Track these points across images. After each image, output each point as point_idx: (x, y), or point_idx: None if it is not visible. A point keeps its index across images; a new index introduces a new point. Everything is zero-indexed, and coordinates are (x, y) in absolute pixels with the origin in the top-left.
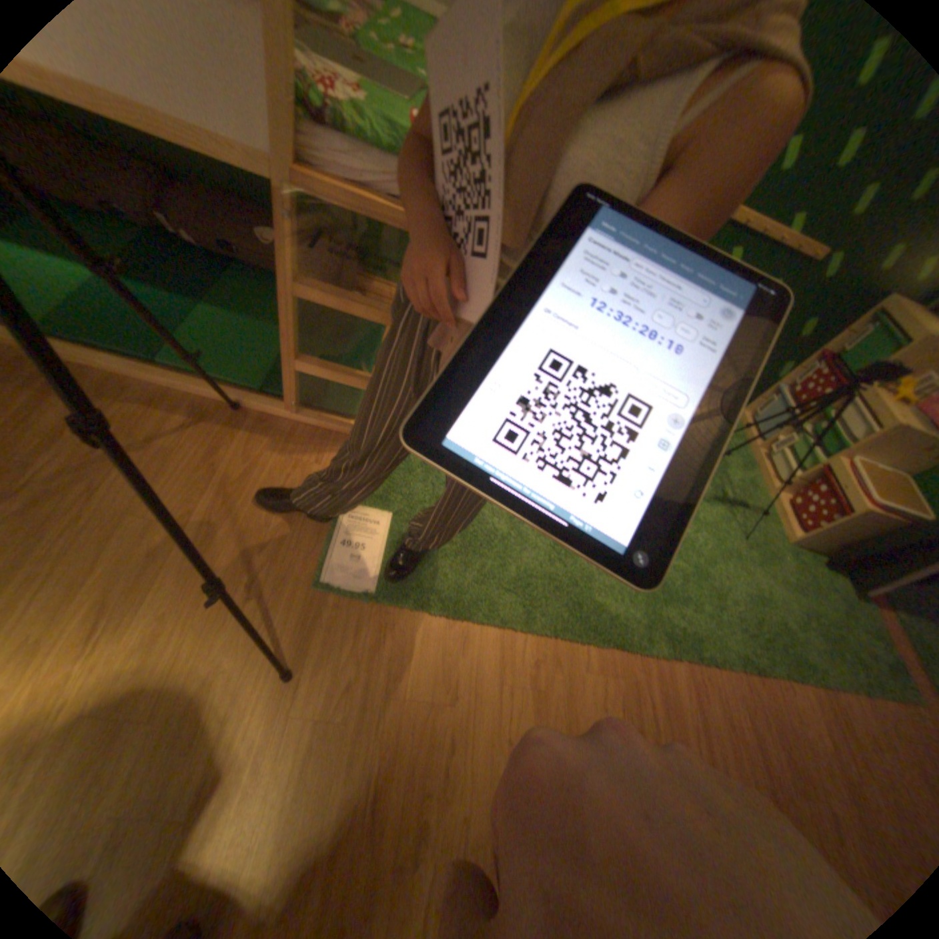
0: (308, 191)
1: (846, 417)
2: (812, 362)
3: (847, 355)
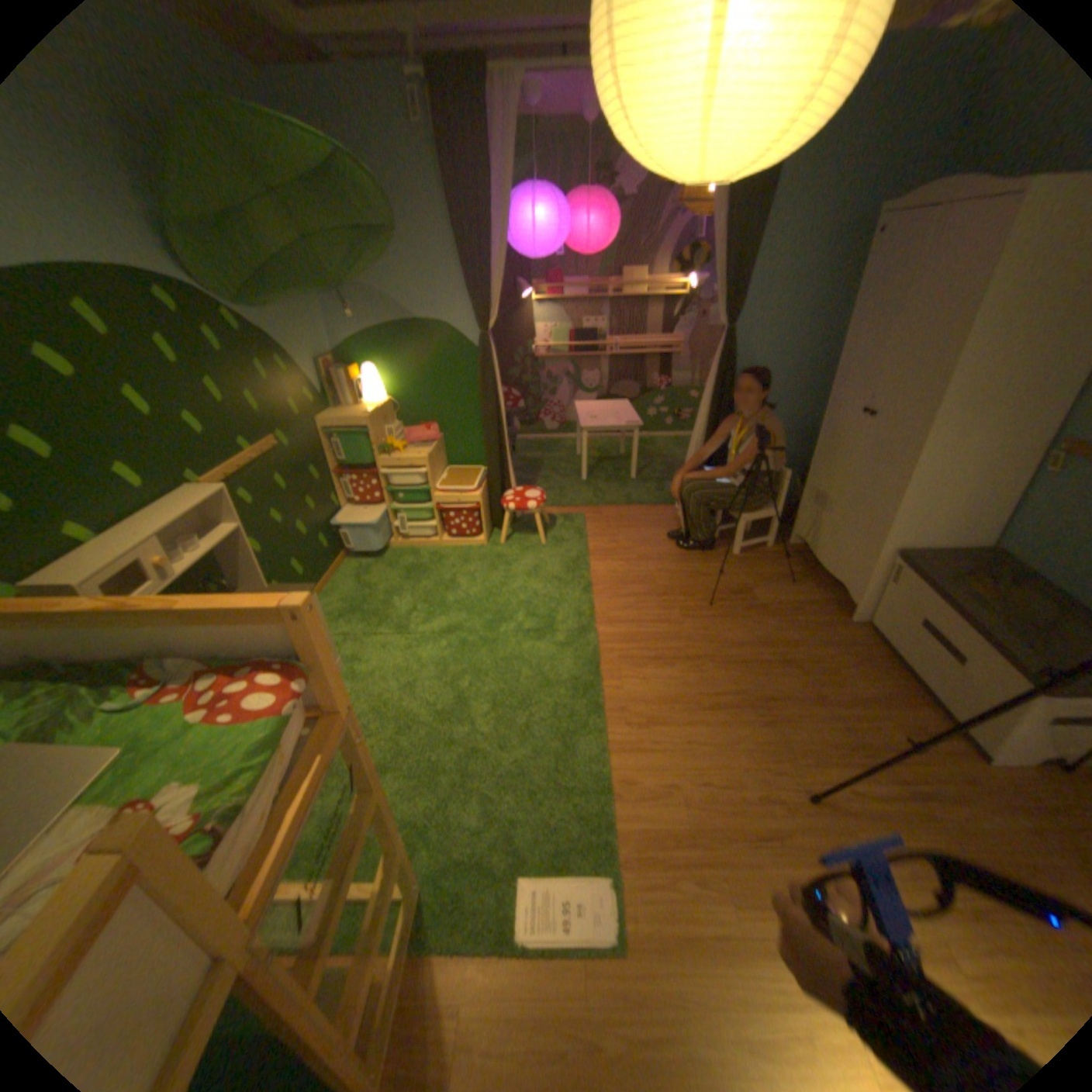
0: (266, 898)
1: (402, 478)
2: (336, 479)
3: (350, 458)
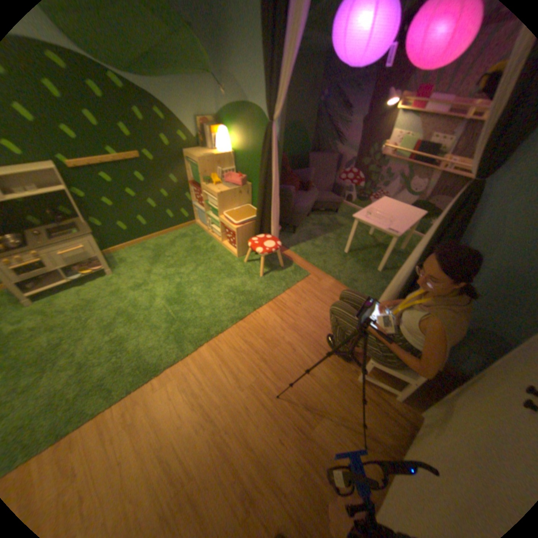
0: None
1: (211, 200)
2: (193, 187)
3: (193, 178)
